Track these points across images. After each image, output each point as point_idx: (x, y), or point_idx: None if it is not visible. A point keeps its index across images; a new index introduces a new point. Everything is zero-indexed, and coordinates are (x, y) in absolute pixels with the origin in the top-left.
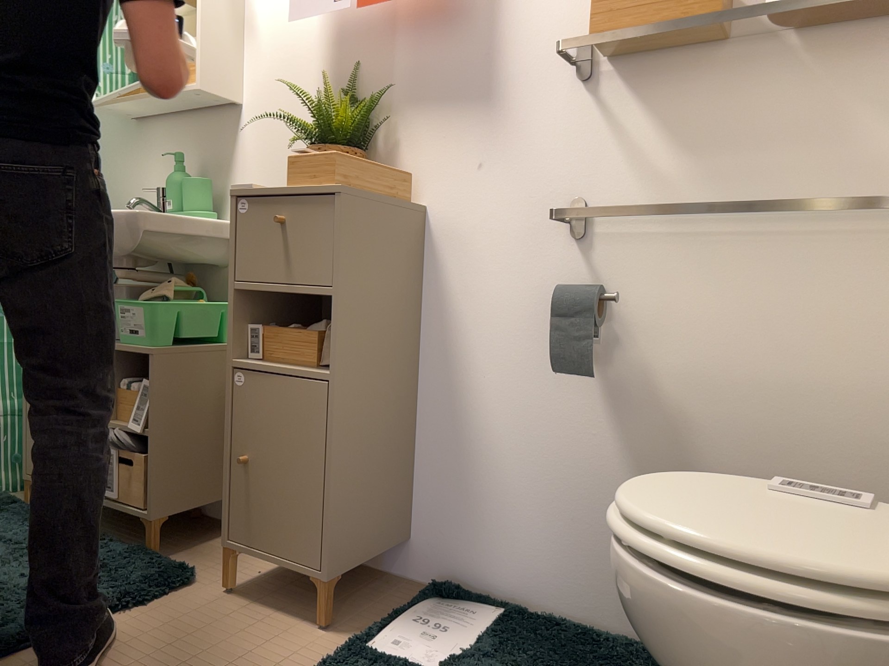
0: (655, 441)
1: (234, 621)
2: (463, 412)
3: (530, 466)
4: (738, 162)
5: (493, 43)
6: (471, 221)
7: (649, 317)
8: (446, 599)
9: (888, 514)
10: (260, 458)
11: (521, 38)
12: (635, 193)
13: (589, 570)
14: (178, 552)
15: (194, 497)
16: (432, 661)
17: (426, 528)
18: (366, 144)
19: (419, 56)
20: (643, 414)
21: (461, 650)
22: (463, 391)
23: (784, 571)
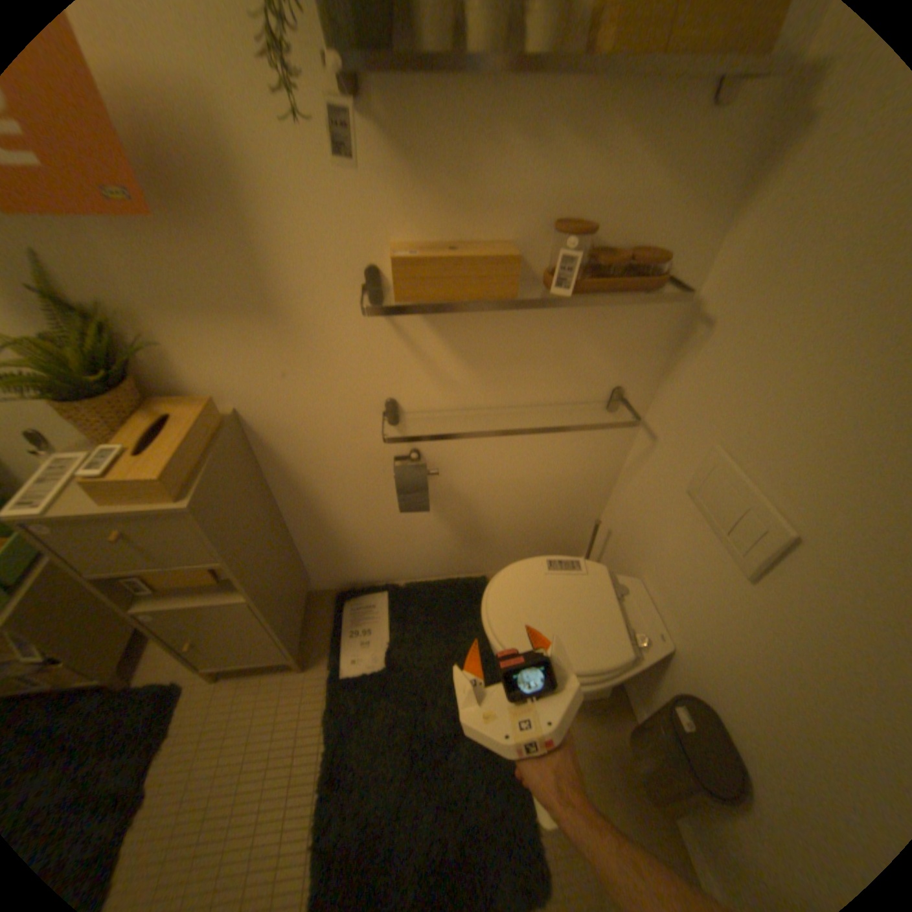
0: (457, 511)
1: (241, 705)
2: (326, 522)
3: (383, 535)
4: (508, 372)
5: (254, 250)
6: (290, 416)
7: (450, 460)
8: (350, 600)
9: (593, 576)
10: (203, 641)
11: (292, 249)
12: (435, 393)
13: (425, 561)
14: (138, 667)
15: (123, 639)
16: (377, 660)
17: (319, 571)
18: (121, 357)
19: (143, 252)
20: (450, 502)
21: (385, 641)
22: (323, 513)
23: (588, 674)
